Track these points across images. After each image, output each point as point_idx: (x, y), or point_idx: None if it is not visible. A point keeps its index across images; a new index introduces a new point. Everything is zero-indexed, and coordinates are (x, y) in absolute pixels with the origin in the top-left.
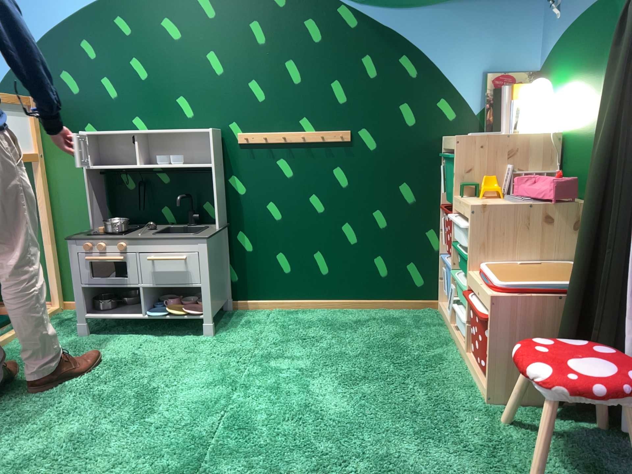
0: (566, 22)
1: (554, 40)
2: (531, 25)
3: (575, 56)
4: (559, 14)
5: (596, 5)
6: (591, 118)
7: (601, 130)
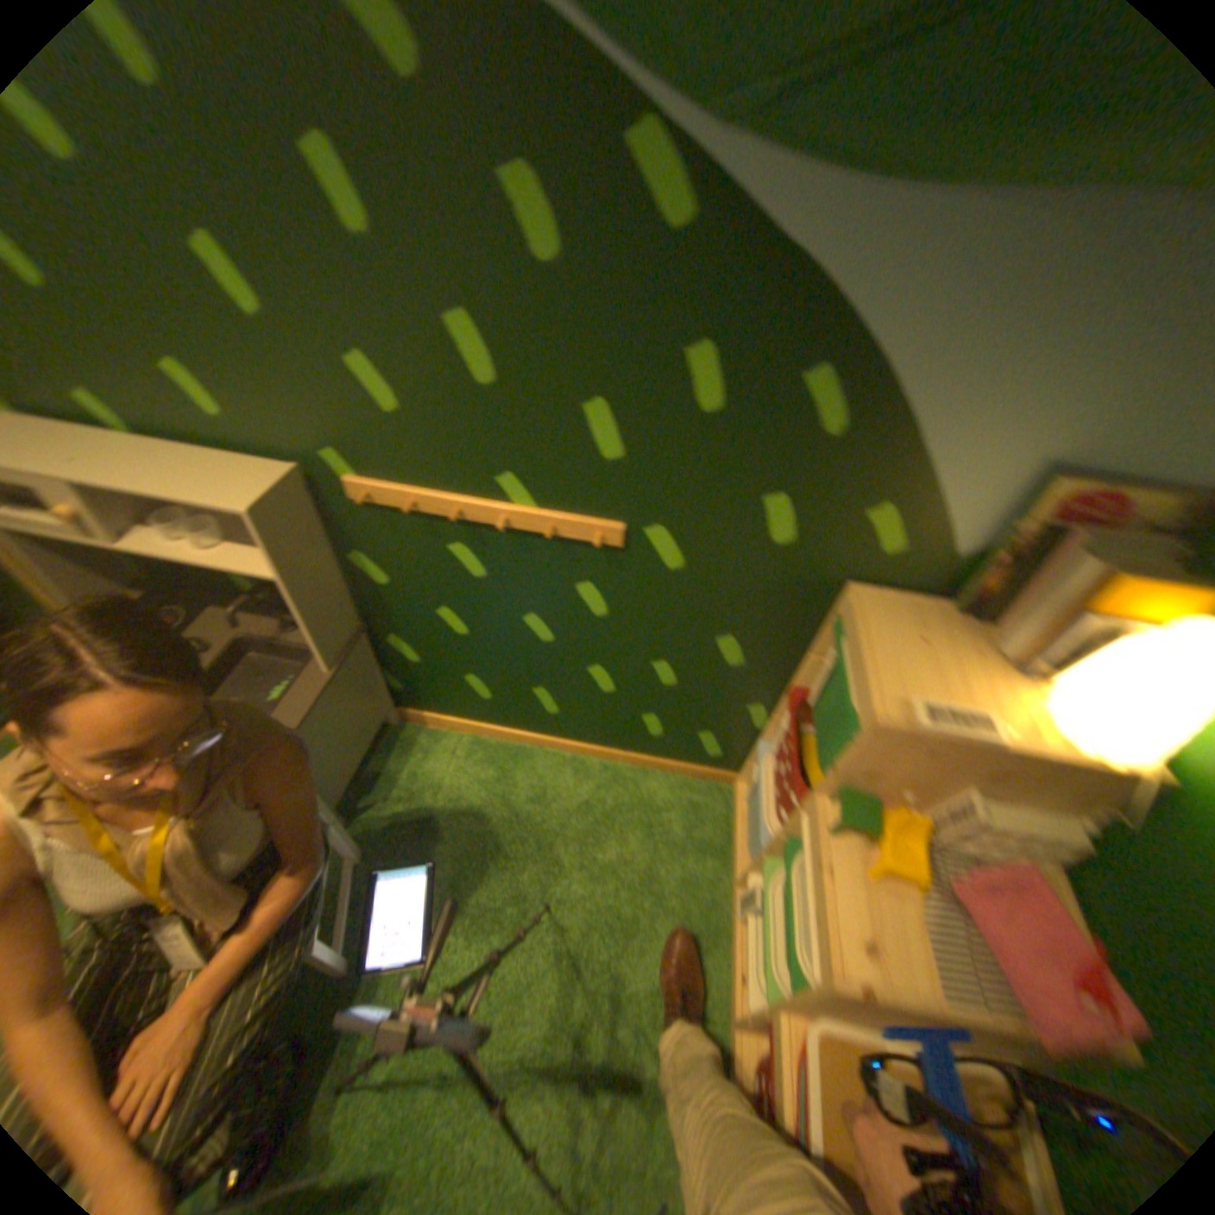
0: None
1: None
2: None
3: None
4: None
5: None
6: None
7: None
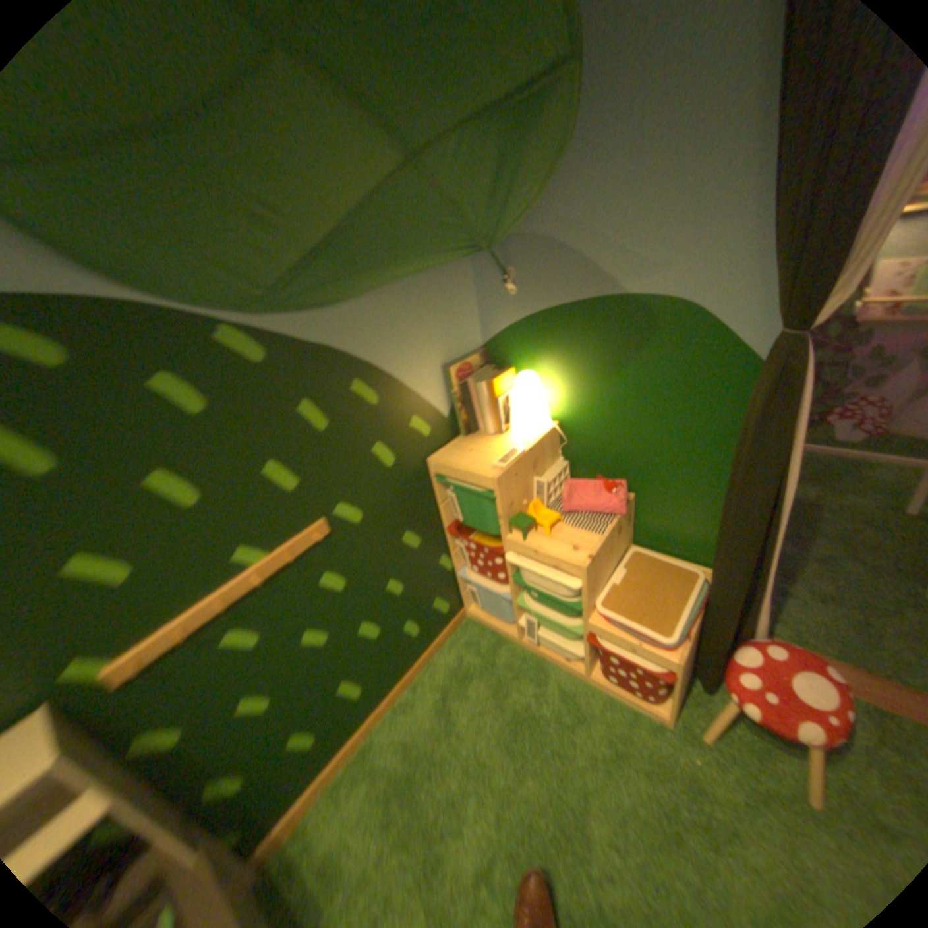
0: (536, 303)
1: (512, 318)
2: (469, 294)
3: (565, 346)
4: (518, 289)
5: (605, 299)
6: (614, 416)
7: (743, 479)
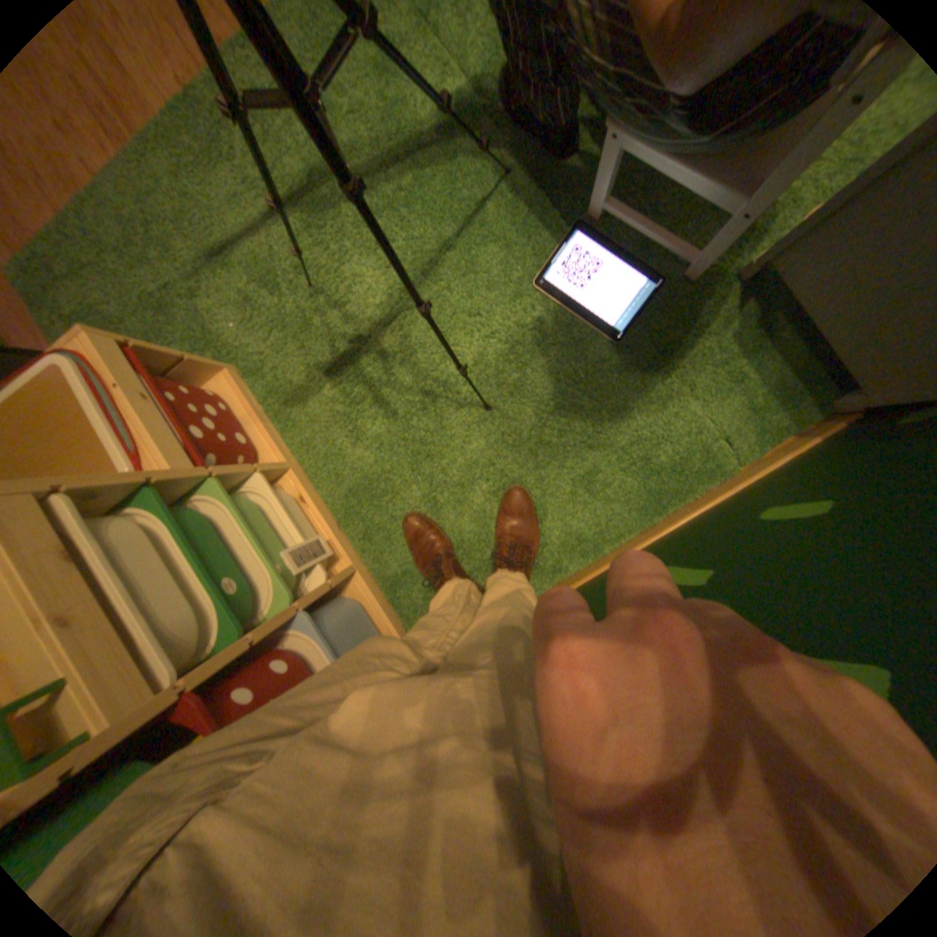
0: None
1: None
2: None
3: None
4: None
5: None
6: None
7: None
